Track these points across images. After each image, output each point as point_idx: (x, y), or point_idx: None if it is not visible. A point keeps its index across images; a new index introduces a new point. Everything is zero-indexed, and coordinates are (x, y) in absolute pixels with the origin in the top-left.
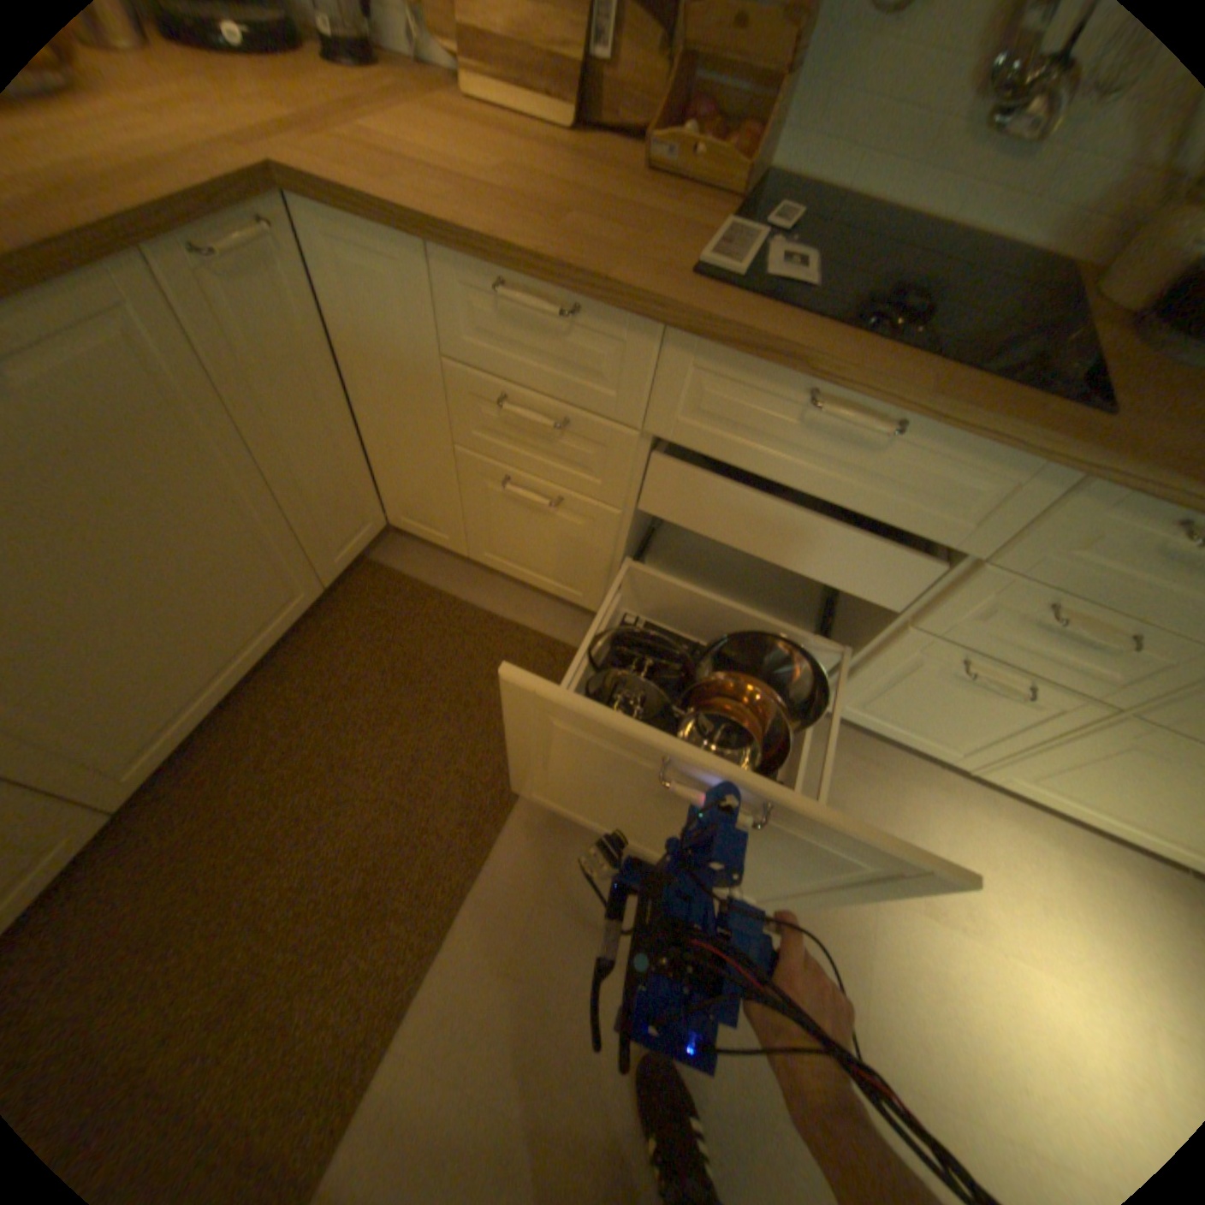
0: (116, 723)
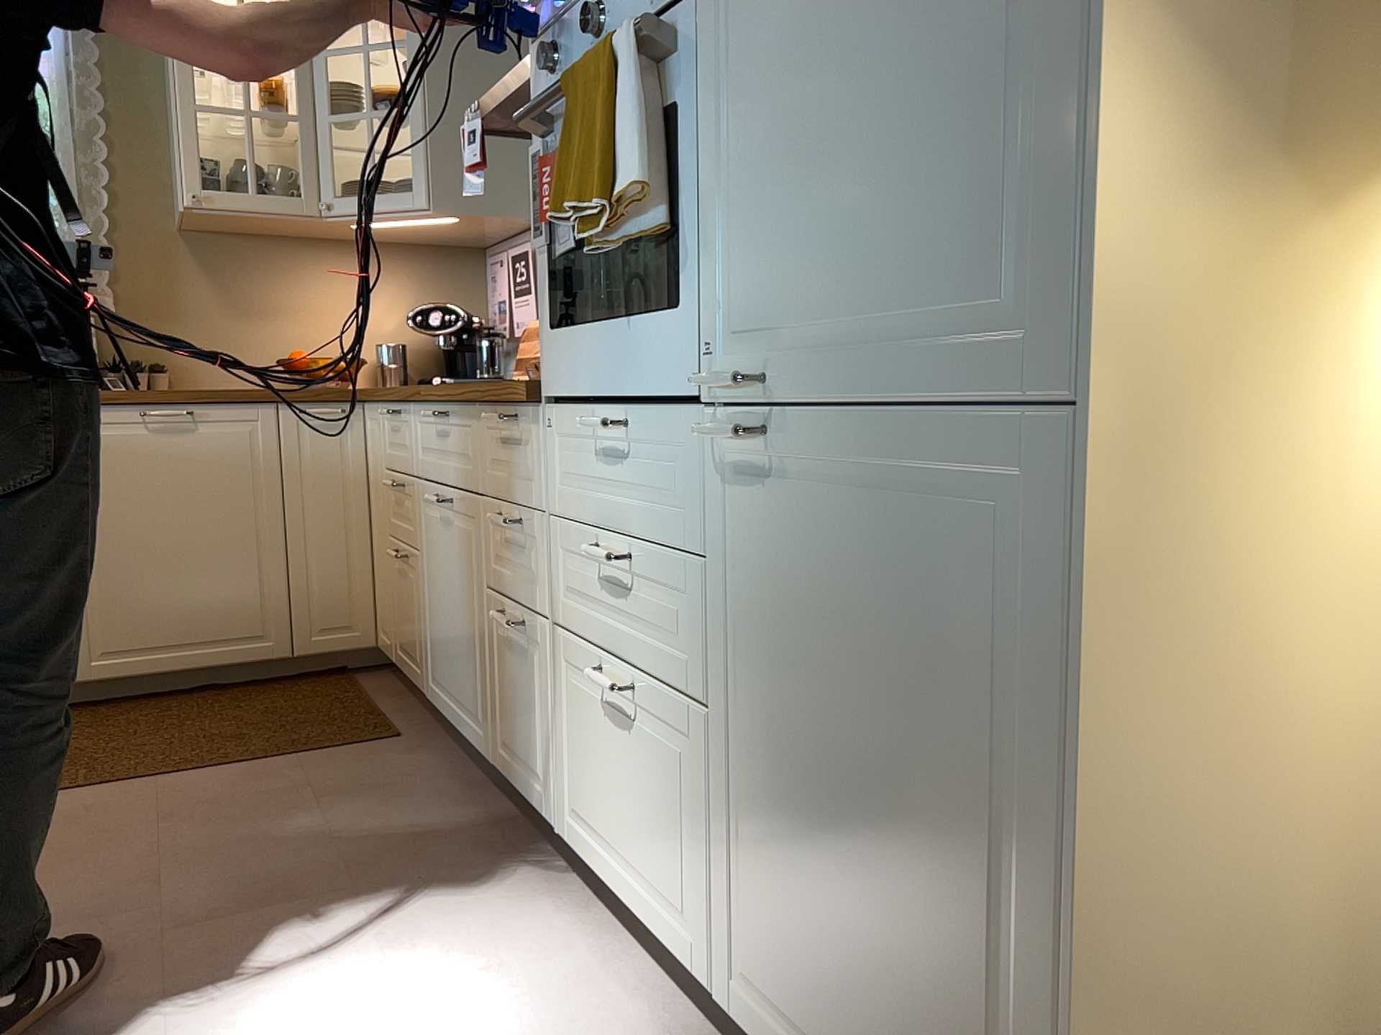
0: (117, 619)
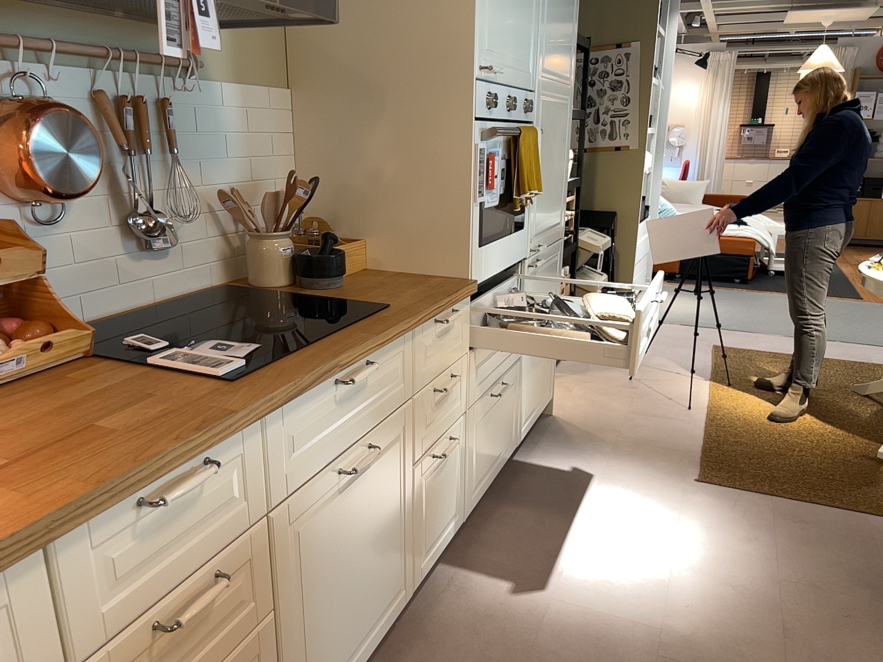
0: None
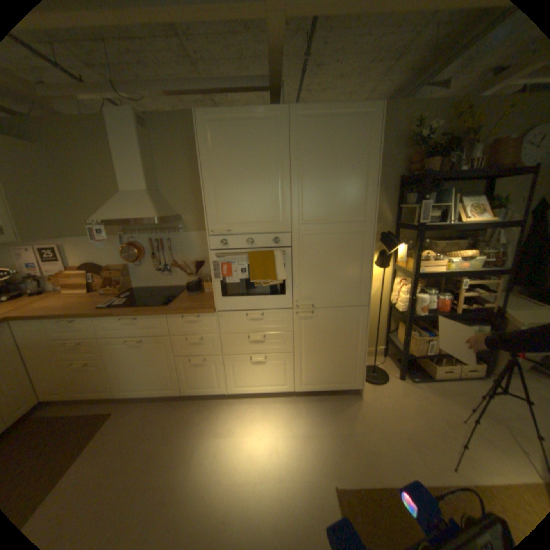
0: None
